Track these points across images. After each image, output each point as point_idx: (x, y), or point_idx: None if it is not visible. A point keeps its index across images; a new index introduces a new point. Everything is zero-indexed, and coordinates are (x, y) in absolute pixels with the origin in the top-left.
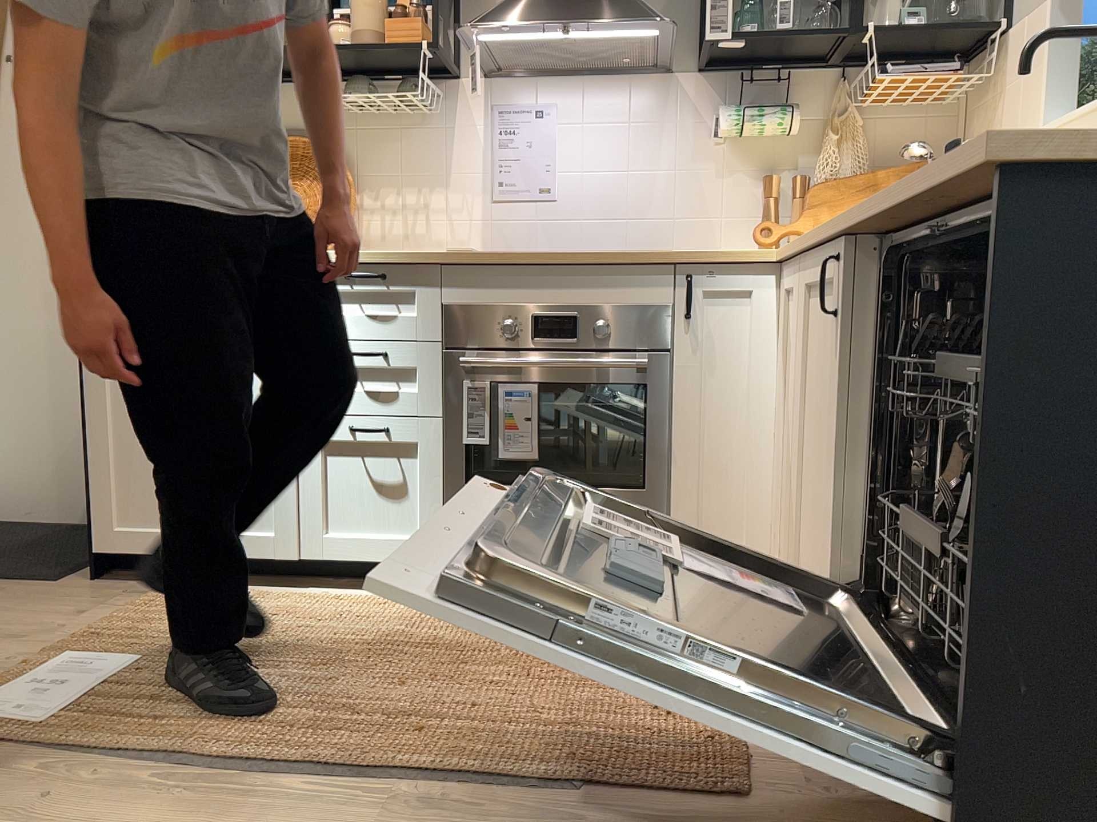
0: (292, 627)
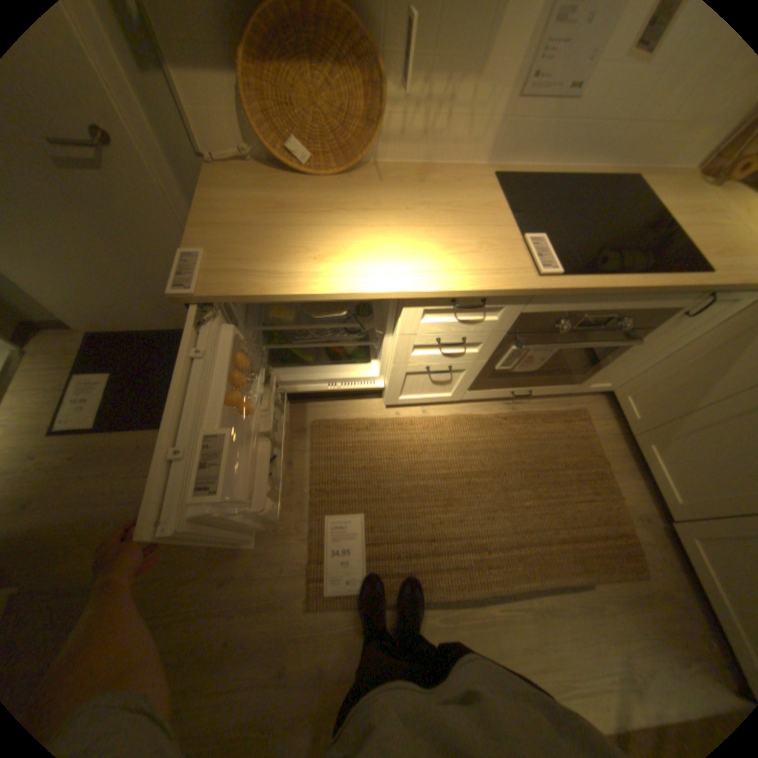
0: (406, 461)
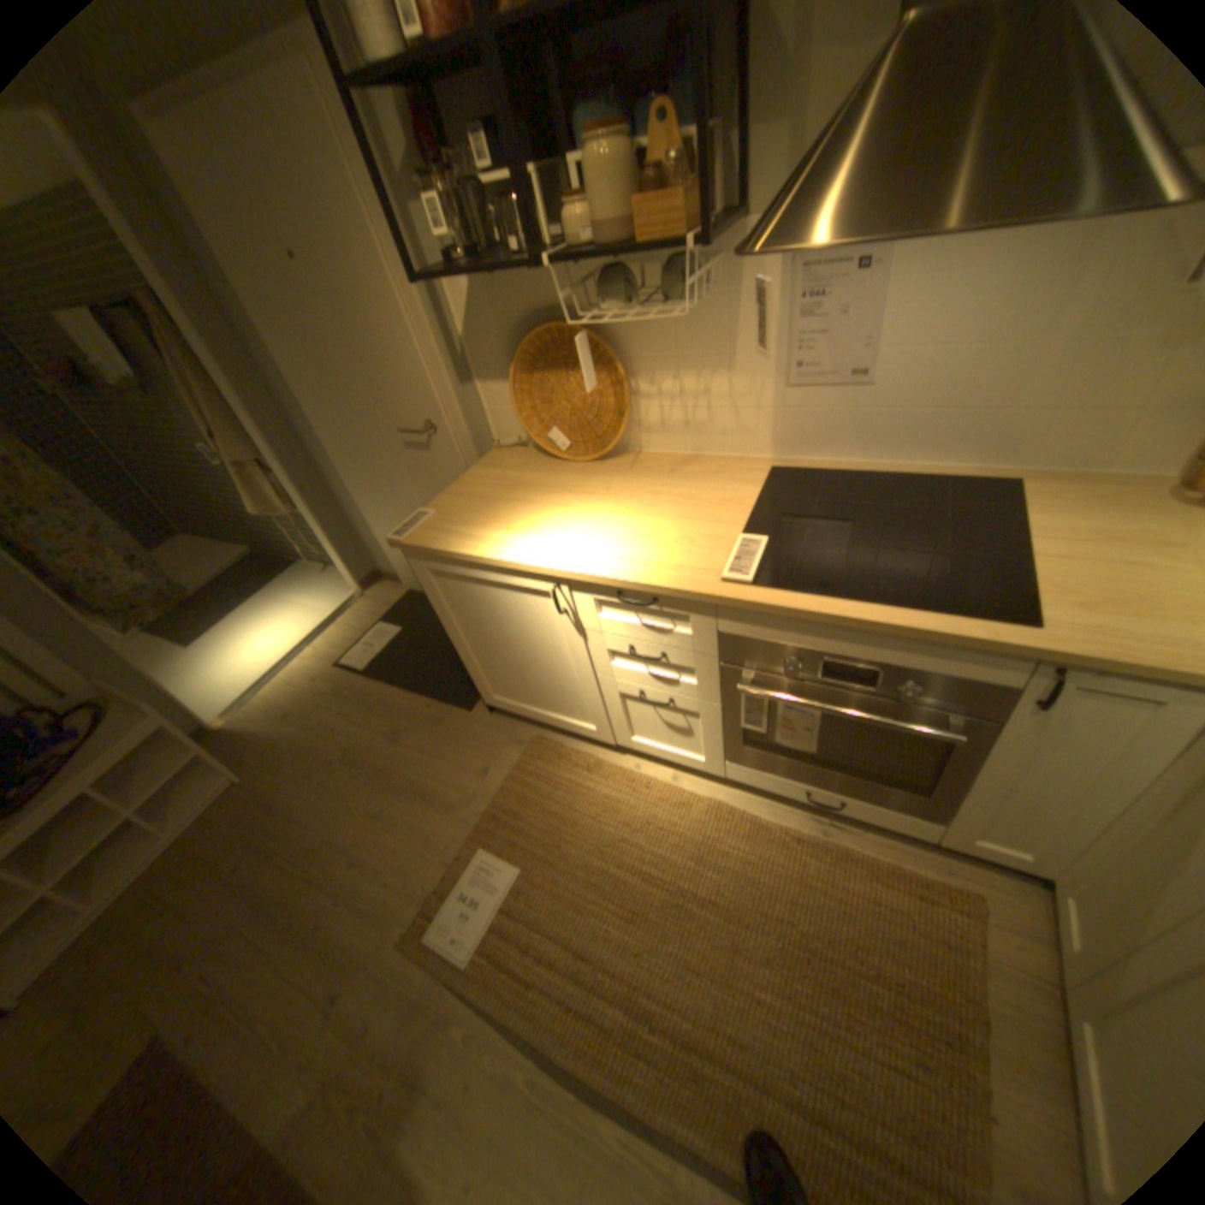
0: (611, 832)
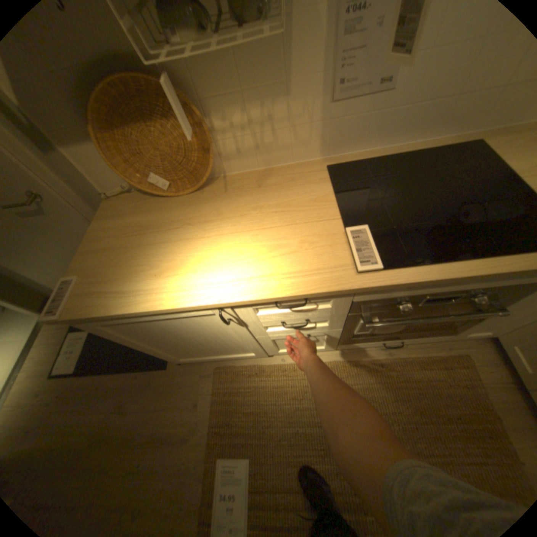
0: (288, 407)
